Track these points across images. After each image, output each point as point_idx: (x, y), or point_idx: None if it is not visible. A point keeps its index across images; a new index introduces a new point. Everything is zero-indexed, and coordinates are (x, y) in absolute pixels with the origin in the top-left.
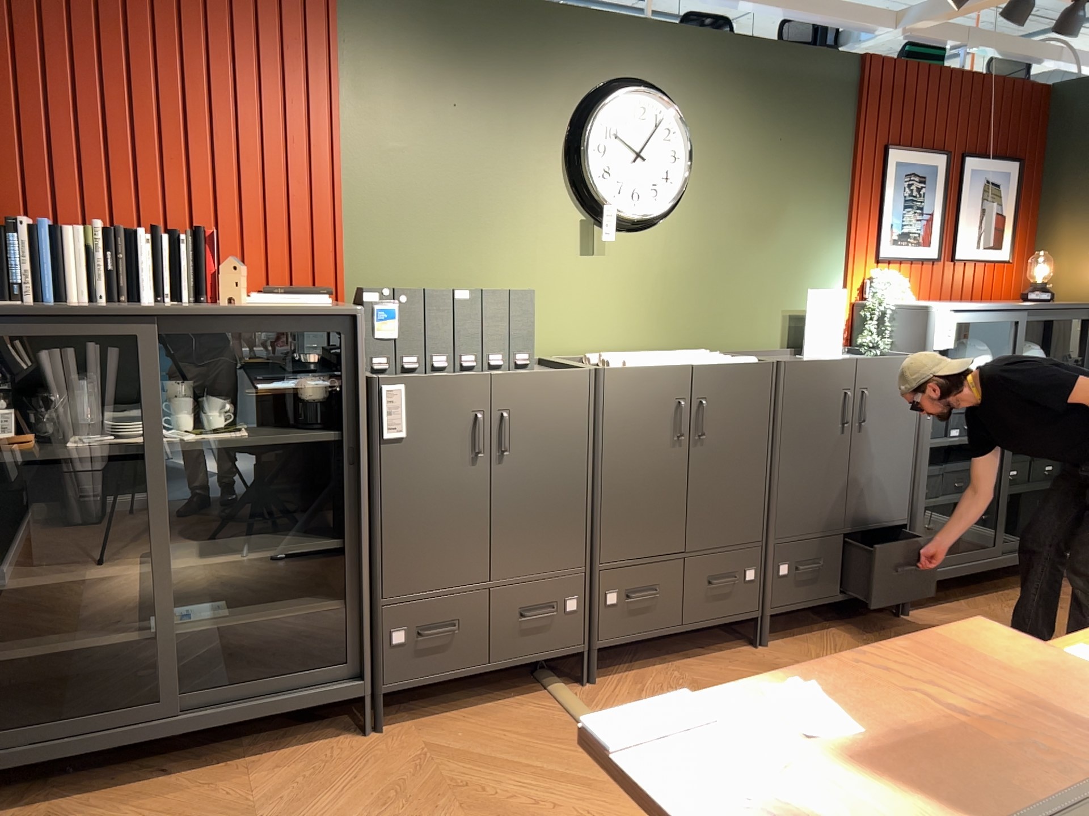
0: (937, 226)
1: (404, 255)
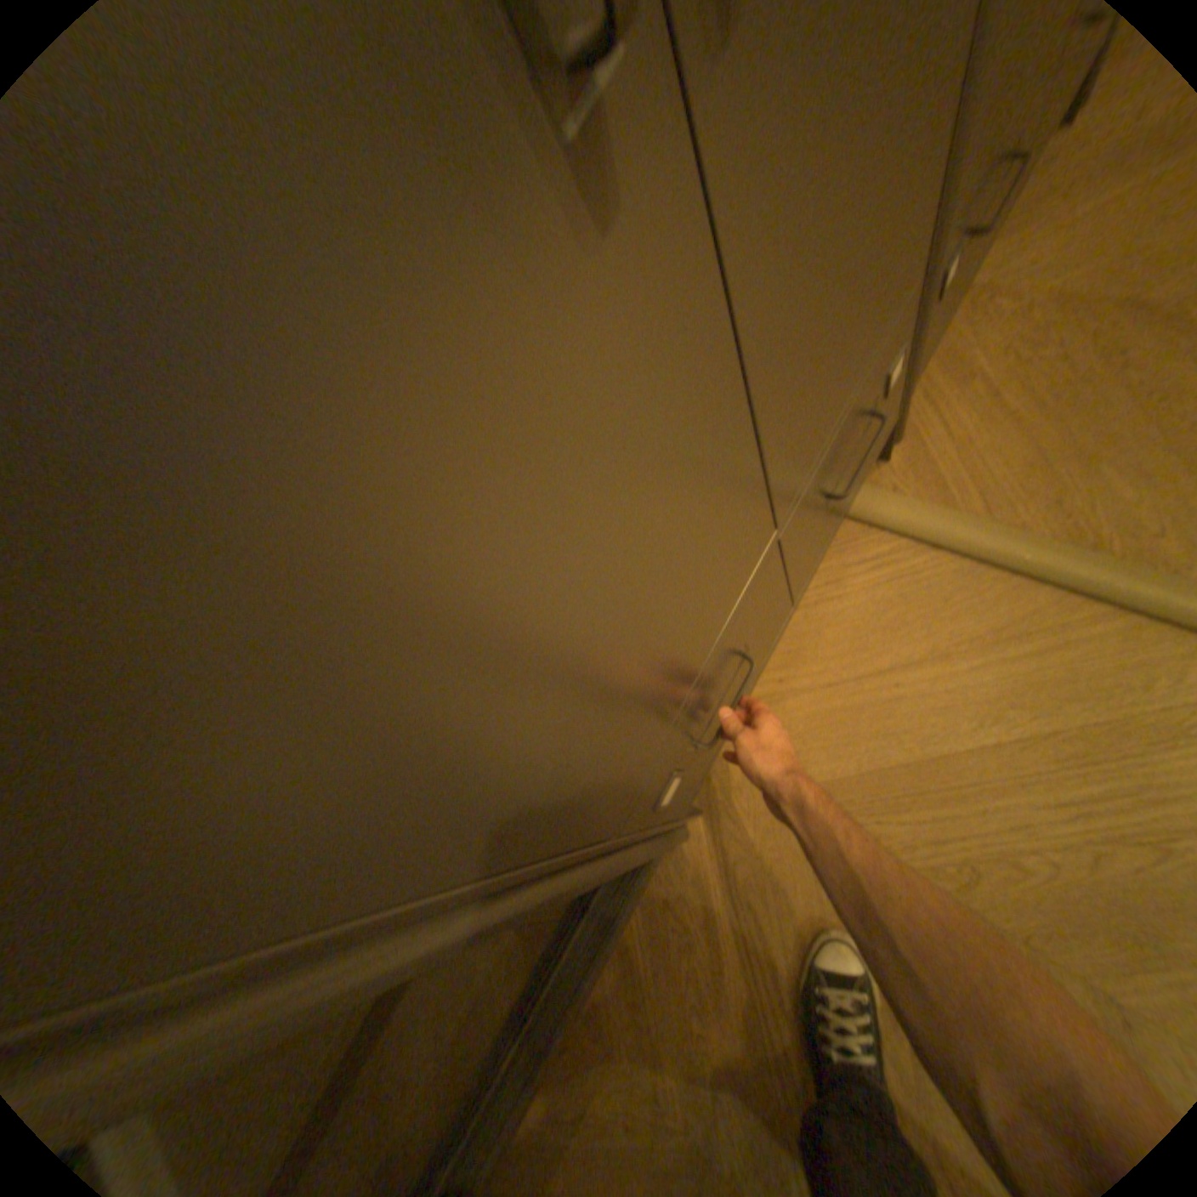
0: None
1: None
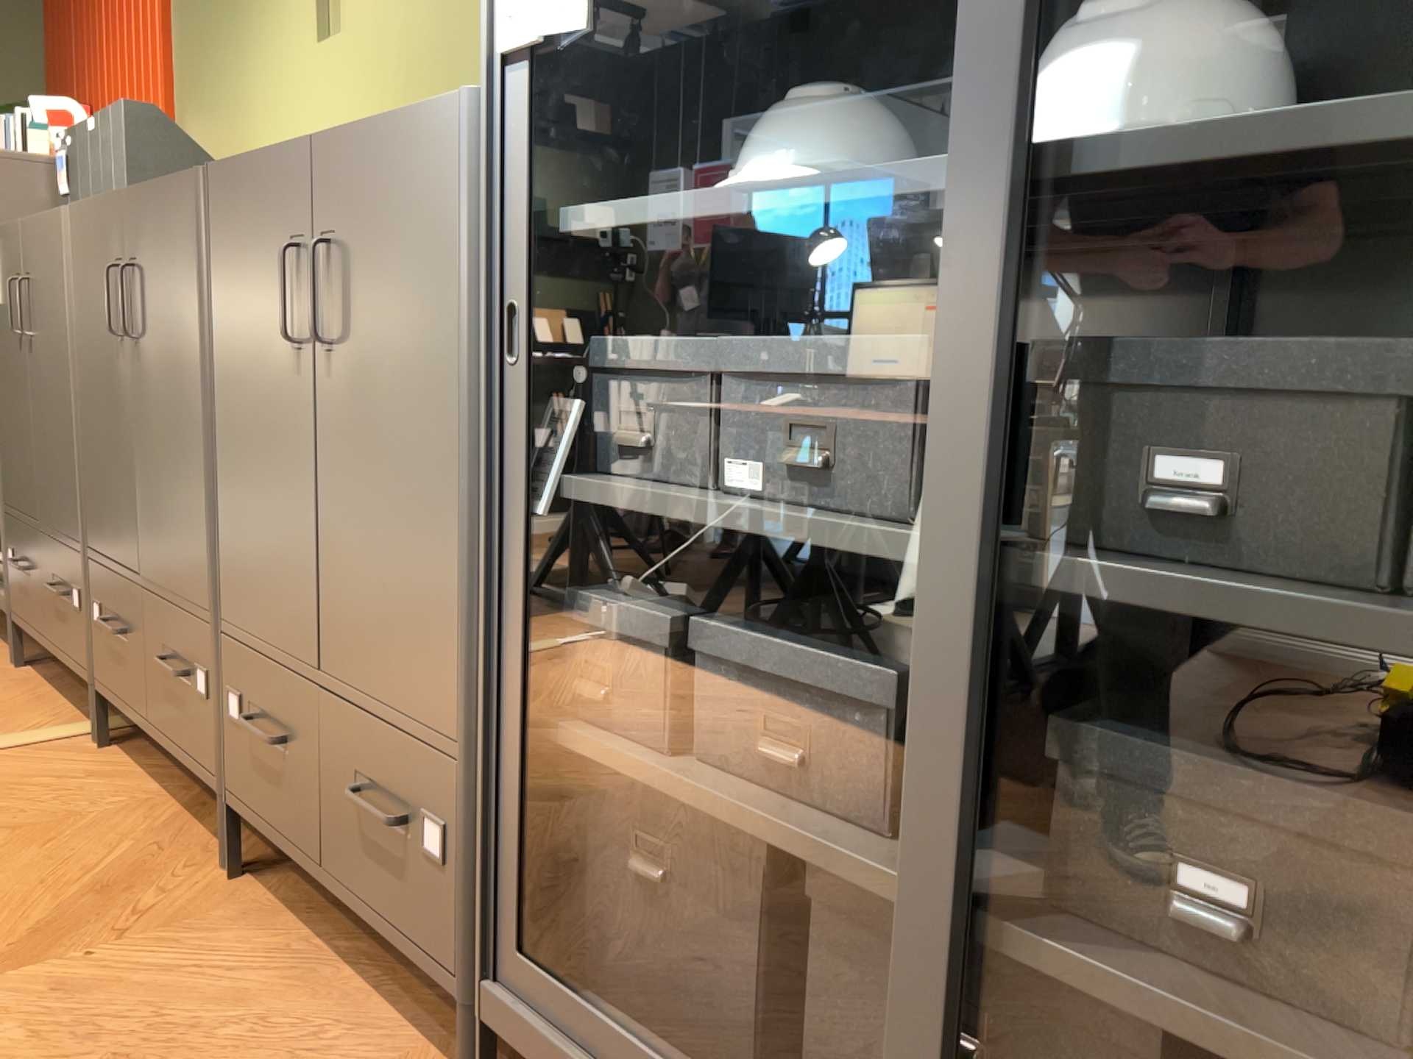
0: None
1: (203, 102)
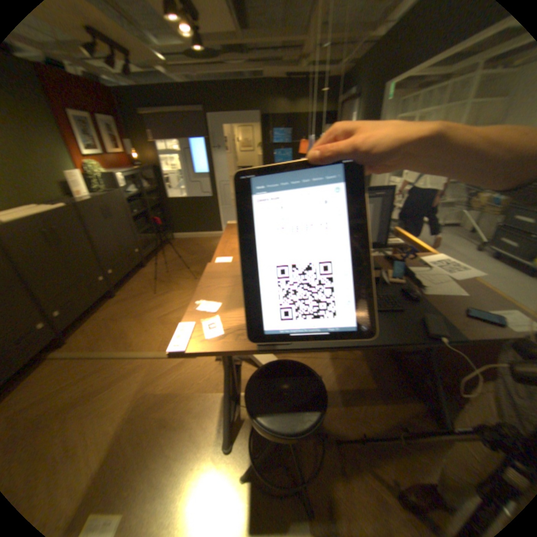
0: (95, 141)
1: None
